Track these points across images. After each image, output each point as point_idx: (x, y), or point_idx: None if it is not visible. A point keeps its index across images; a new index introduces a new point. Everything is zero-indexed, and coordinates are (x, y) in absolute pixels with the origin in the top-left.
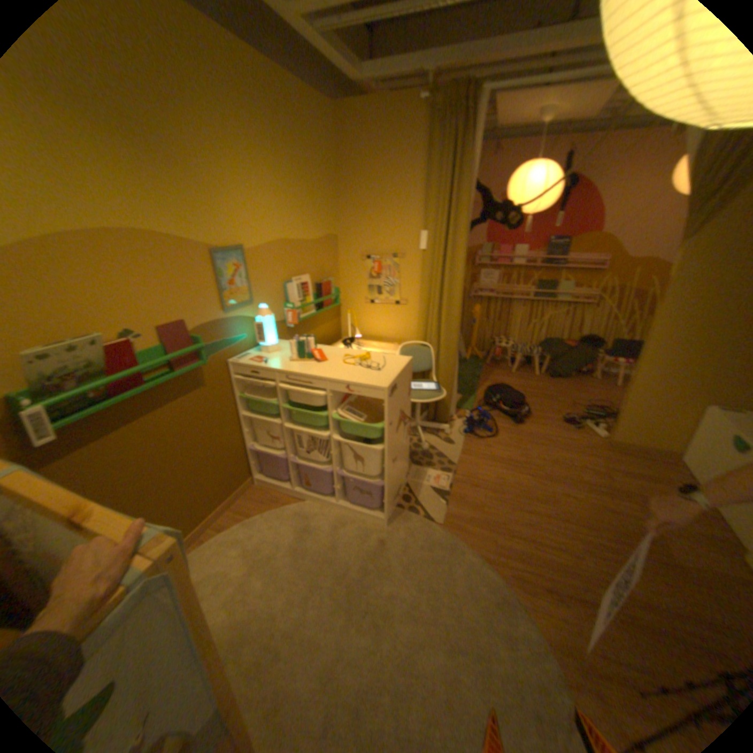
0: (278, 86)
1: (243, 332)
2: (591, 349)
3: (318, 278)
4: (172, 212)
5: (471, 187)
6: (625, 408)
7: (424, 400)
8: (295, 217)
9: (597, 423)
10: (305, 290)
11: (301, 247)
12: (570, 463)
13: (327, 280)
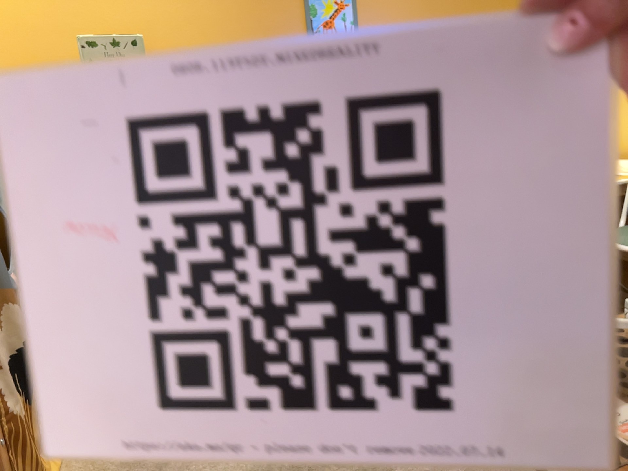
0: None
1: None
2: None
3: None
4: None
5: None
6: None
7: None
8: None
9: None
10: None
11: None
12: None
13: None
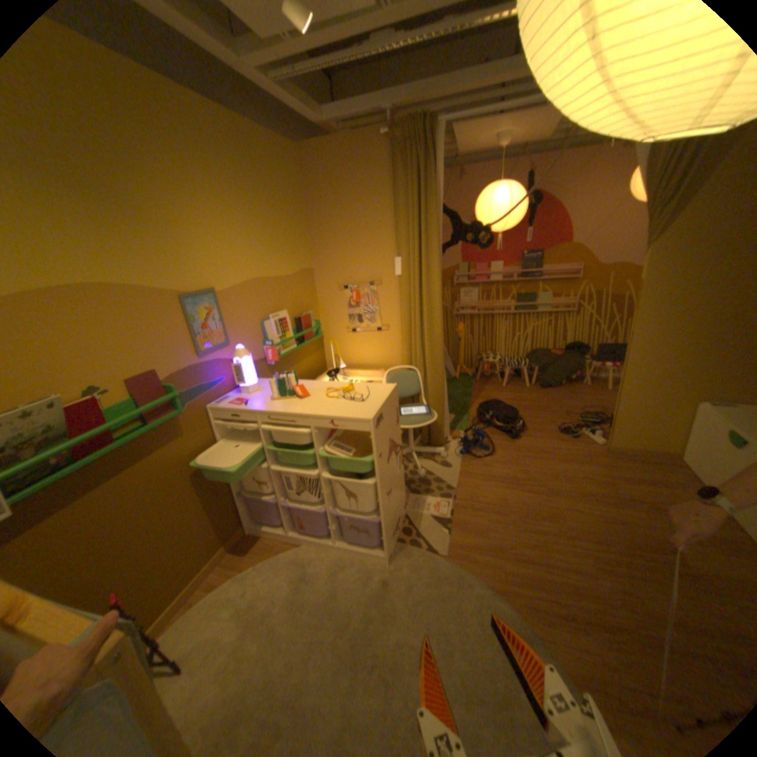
0: (240, 134)
1: (222, 375)
2: (578, 356)
3: (297, 313)
4: (136, 262)
5: (438, 212)
6: (619, 412)
7: (416, 426)
8: (268, 255)
9: (593, 430)
10: (285, 326)
11: (277, 284)
12: (571, 475)
13: (307, 313)
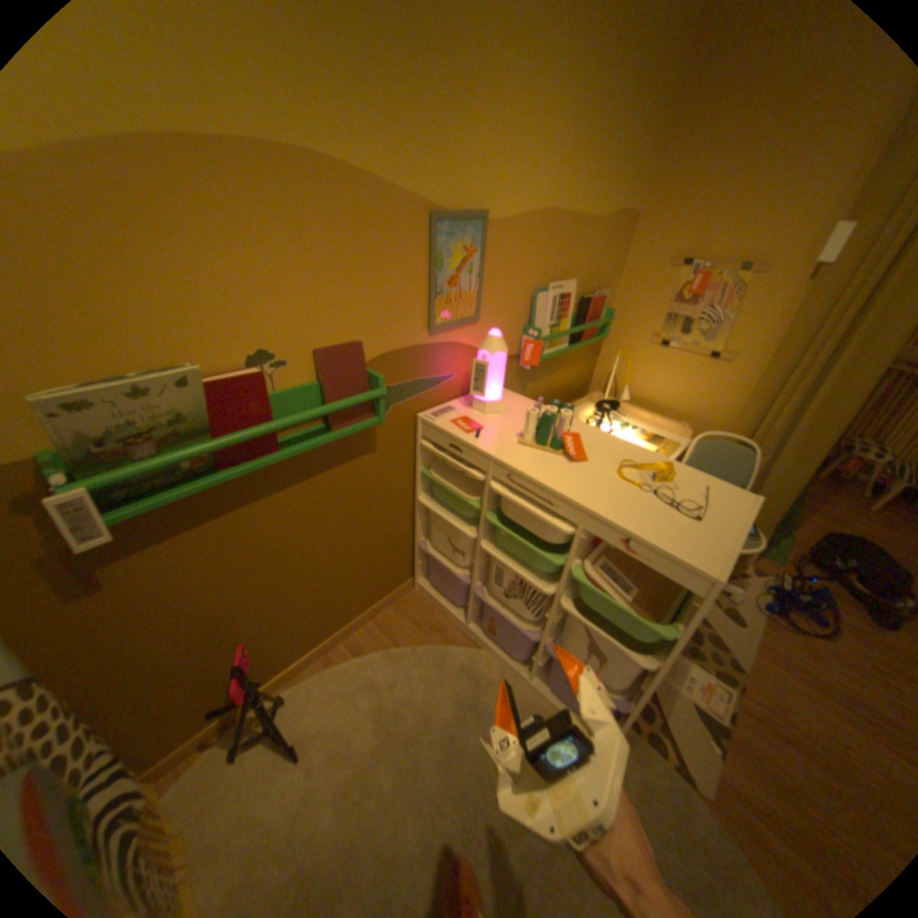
0: None
1: (453, 370)
2: None
3: (588, 288)
4: (381, 120)
5: None
6: None
7: None
8: (588, 167)
9: None
10: (565, 308)
11: (581, 228)
12: None
13: (602, 293)
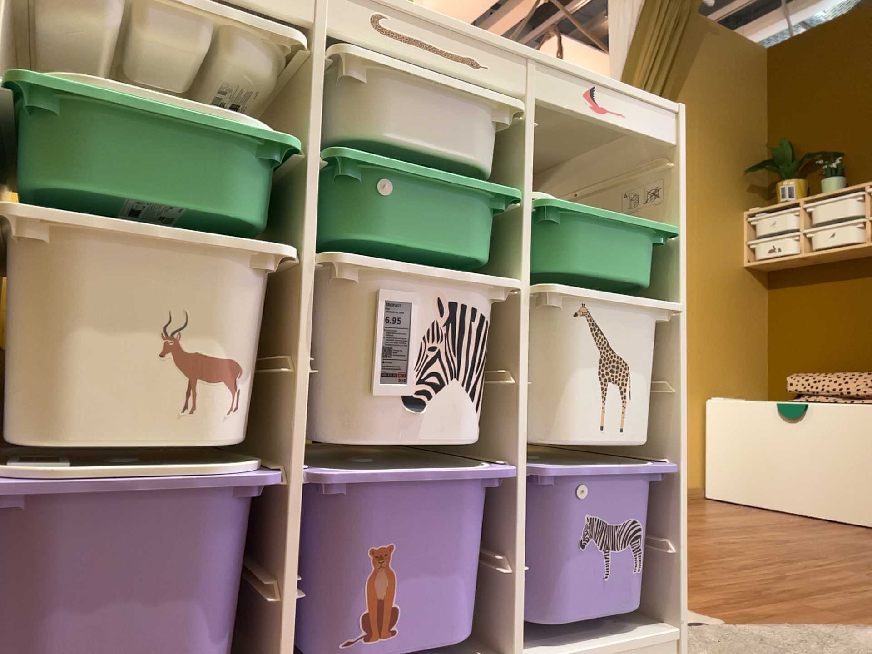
0: None
1: None
2: None
3: None
4: None
5: None
6: None
7: None
8: None
9: None
10: None
11: None
12: None
13: None
